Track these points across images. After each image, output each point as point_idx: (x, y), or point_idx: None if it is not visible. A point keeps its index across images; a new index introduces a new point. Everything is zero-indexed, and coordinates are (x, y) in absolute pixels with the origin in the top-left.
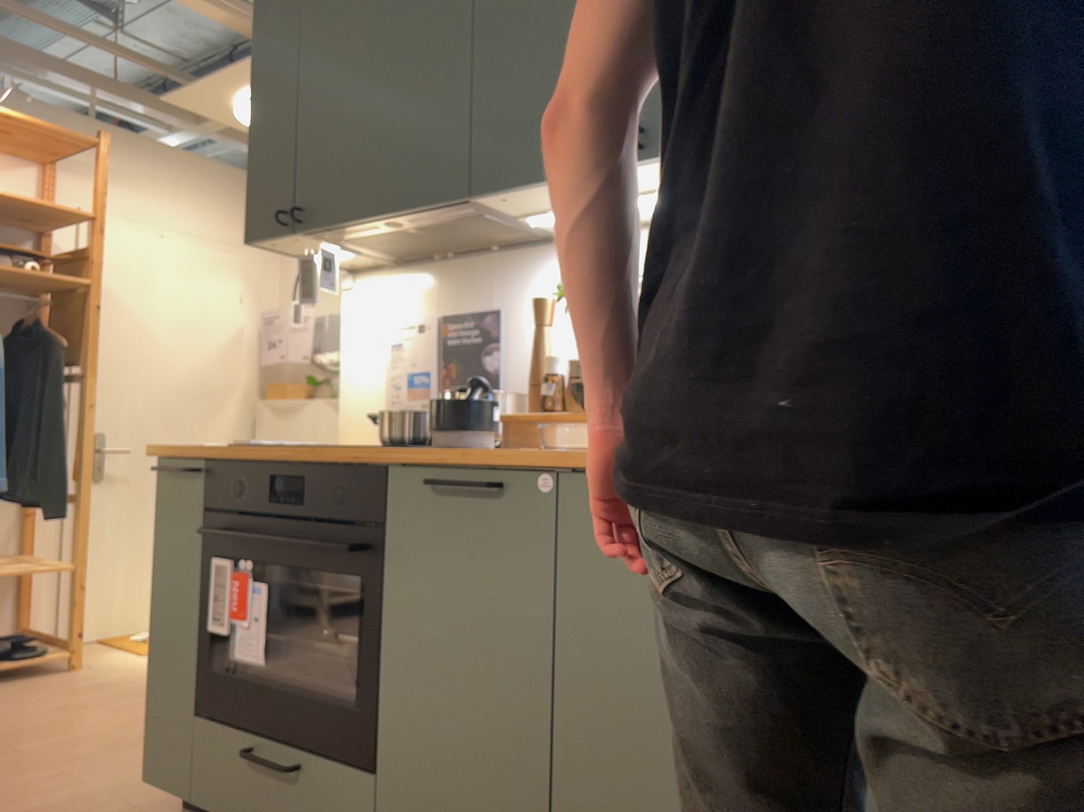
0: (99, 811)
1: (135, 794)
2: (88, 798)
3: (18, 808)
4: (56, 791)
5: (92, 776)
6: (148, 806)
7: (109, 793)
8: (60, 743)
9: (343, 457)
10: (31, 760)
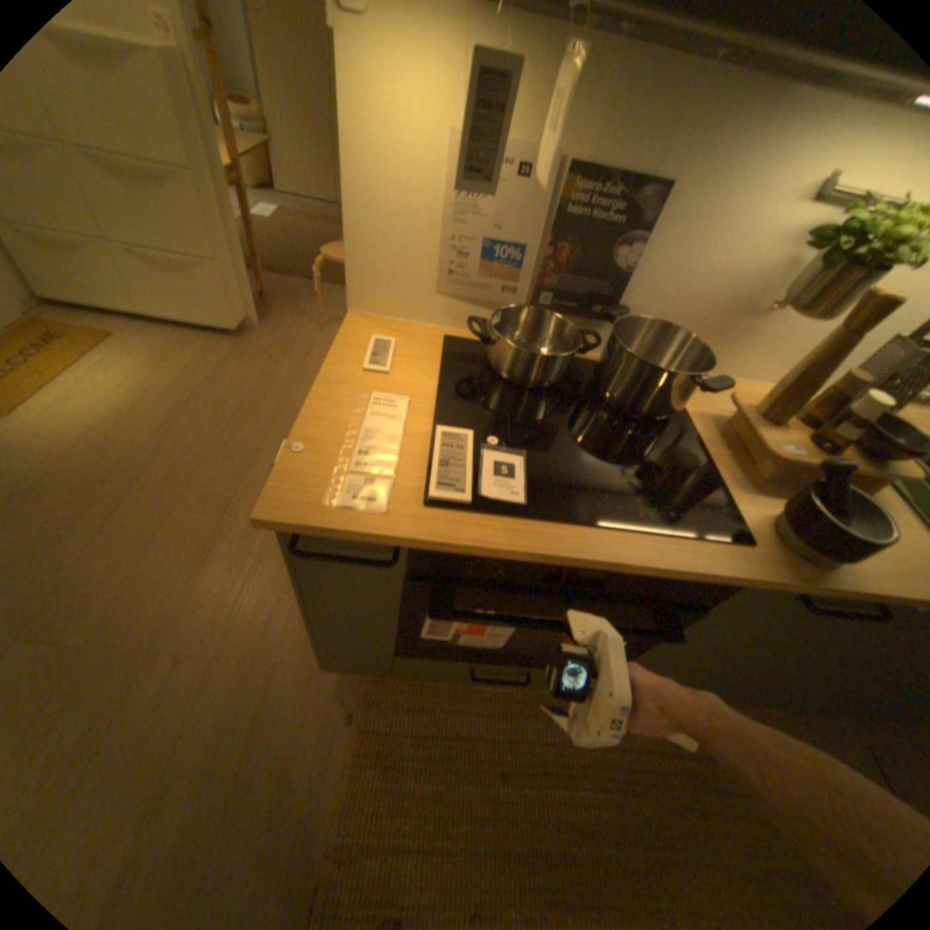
0: (273, 682)
1: (276, 645)
2: (243, 672)
3: (194, 722)
4: (201, 679)
5: (208, 641)
6: (305, 654)
7: (252, 656)
8: (107, 608)
9: (686, 564)
10: (110, 648)
